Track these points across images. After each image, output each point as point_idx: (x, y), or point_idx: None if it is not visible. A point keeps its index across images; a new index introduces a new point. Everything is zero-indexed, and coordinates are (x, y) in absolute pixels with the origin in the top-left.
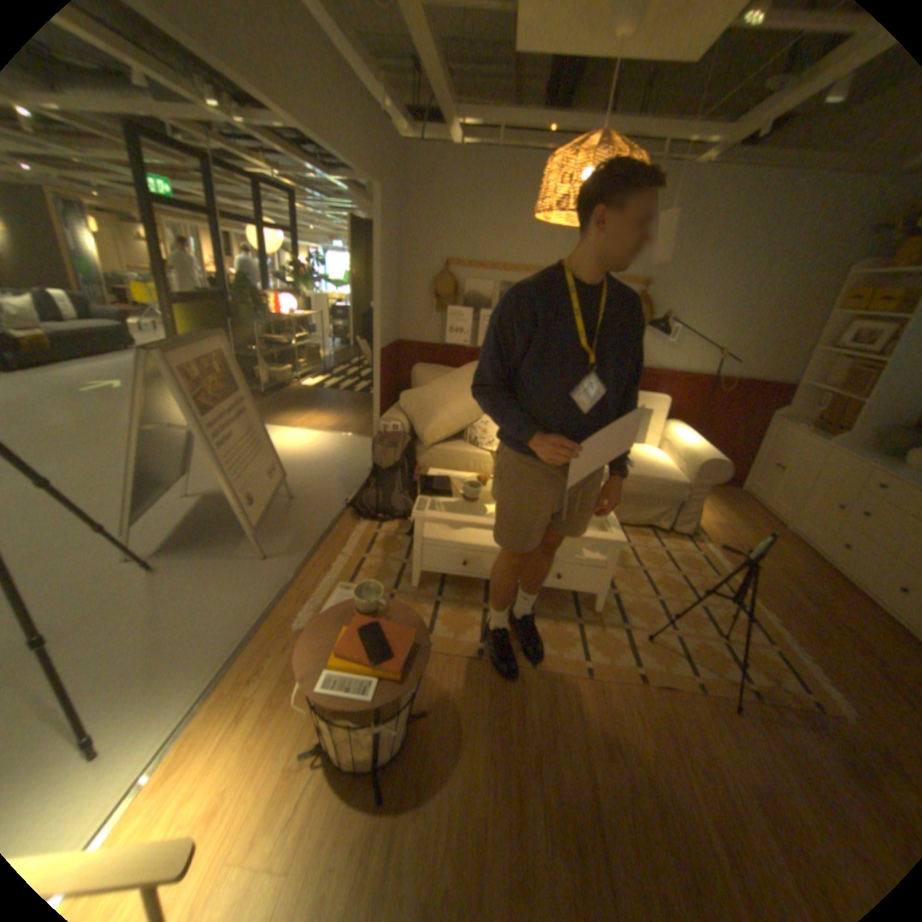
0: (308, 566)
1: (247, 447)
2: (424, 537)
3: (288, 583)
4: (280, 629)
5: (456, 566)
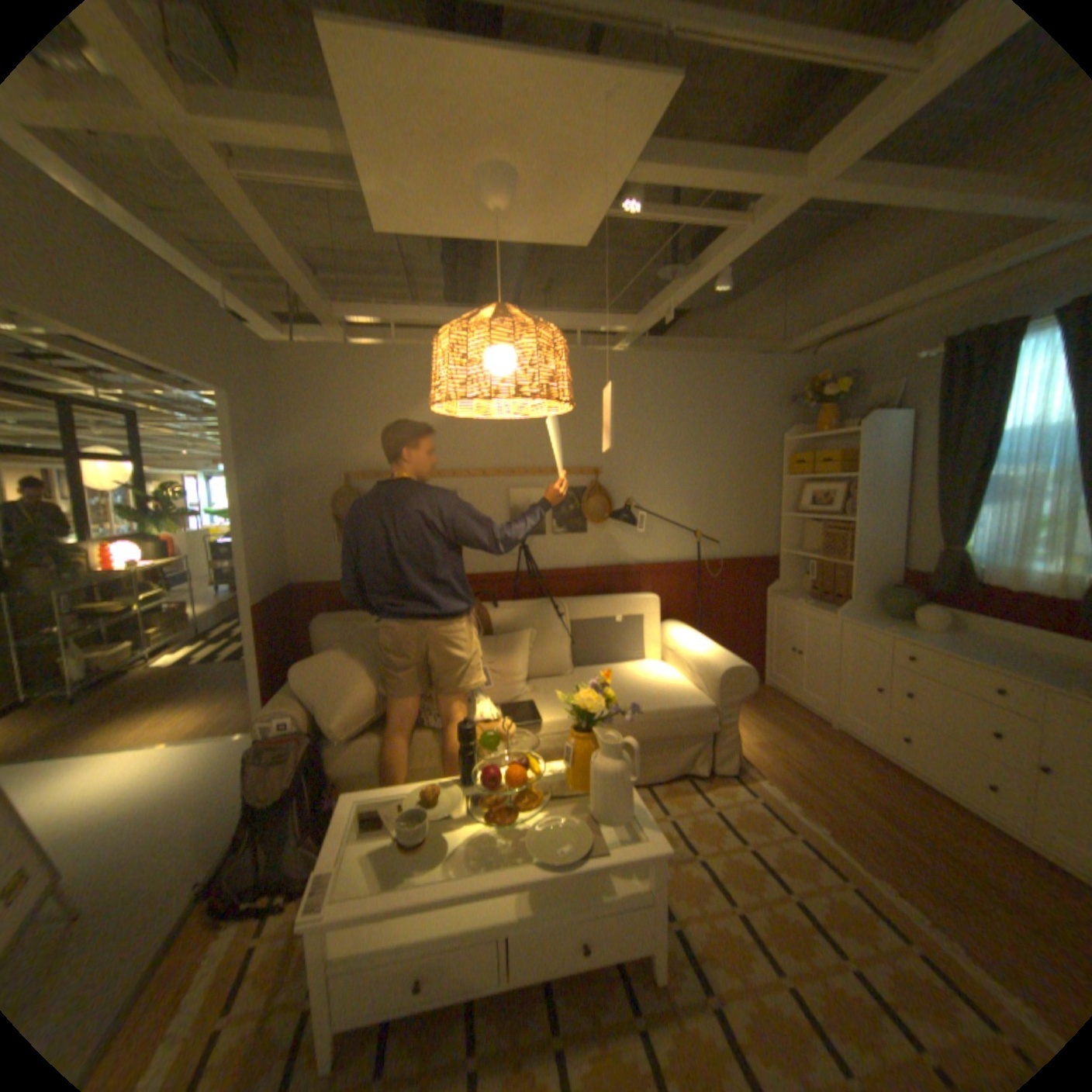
0: None
1: None
2: (329, 957)
3: None
4: None
5: (403, 995)
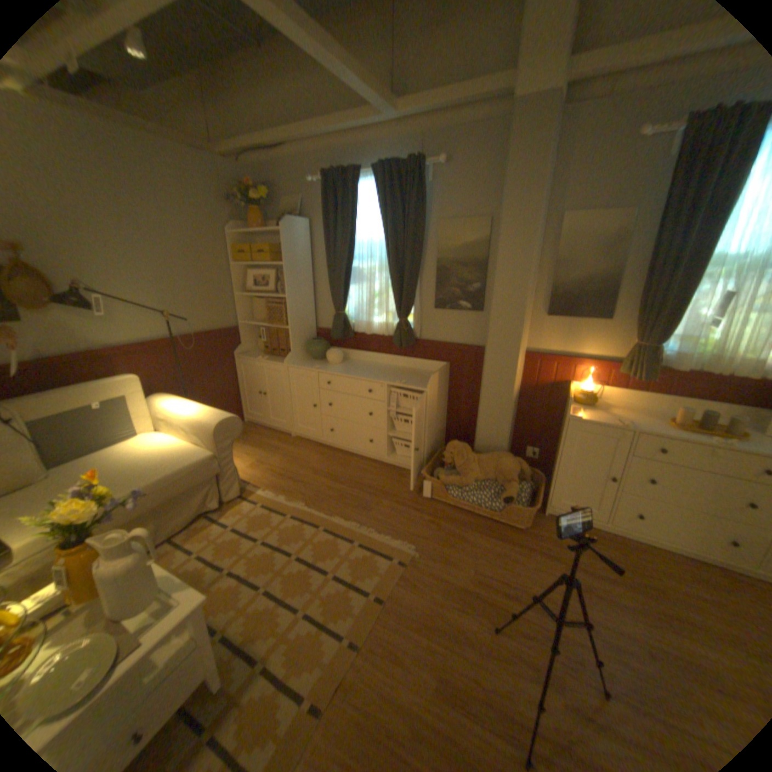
0: None
1: None
2: None
3: None
4: None
5: None
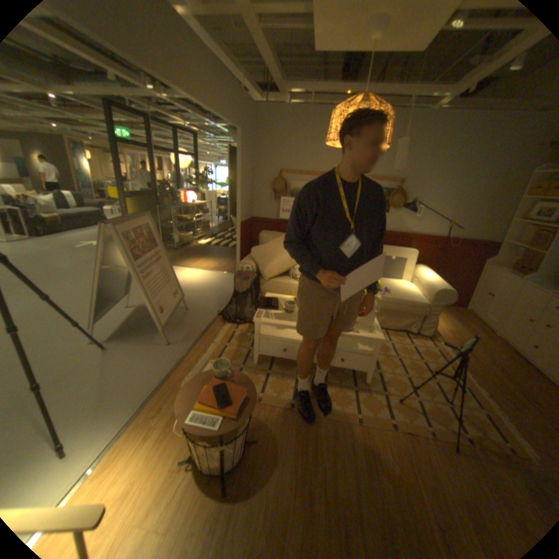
0: (193, 349)
1: (161, 279)
2: (260, 333)
3: (181, 359)
4: (174, 386)
5: (280, 352)
